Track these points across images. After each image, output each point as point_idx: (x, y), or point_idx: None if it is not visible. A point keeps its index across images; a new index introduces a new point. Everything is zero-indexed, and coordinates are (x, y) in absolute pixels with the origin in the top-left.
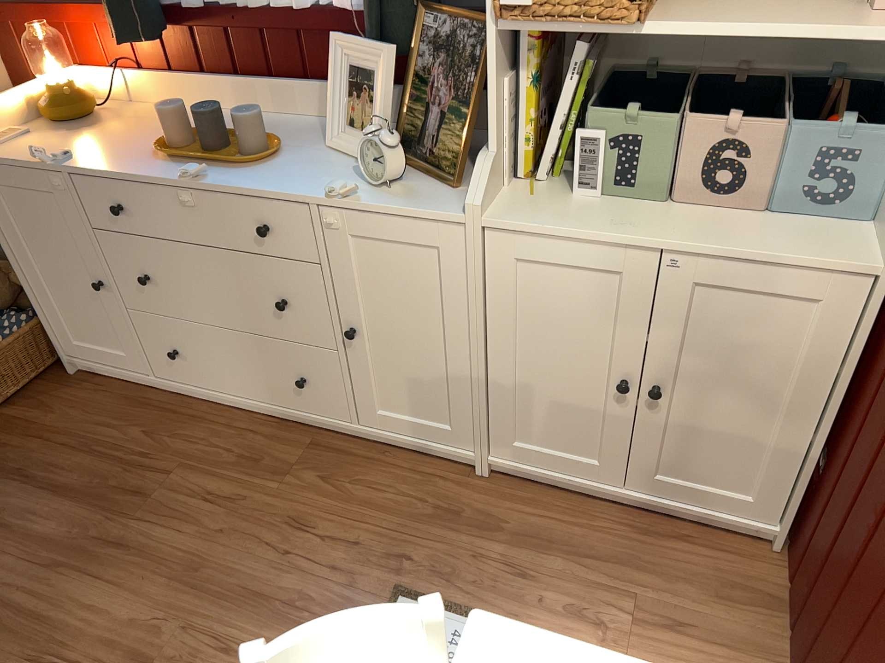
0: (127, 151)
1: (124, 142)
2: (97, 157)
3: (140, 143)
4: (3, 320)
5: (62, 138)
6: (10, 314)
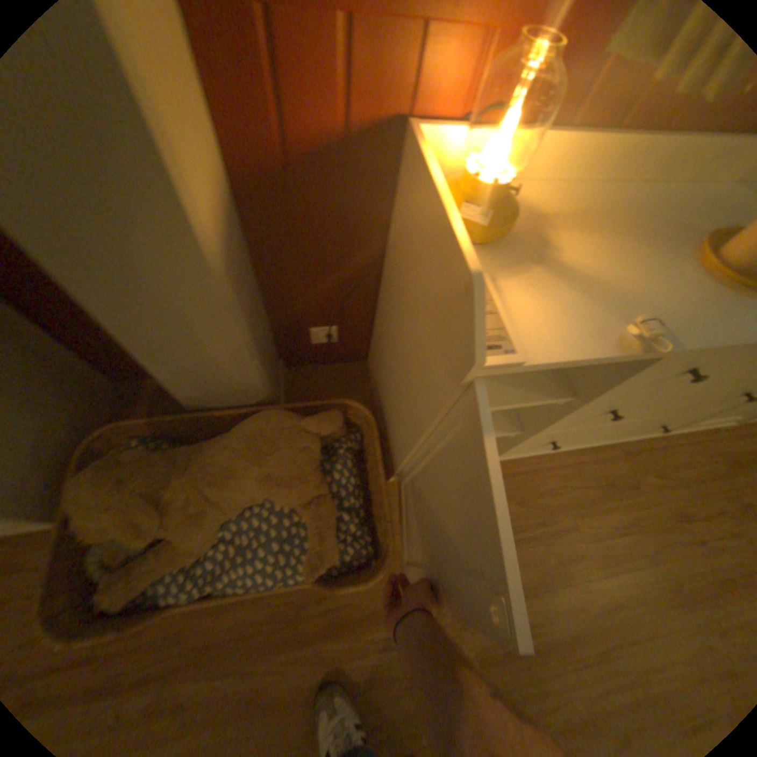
0: (688, 290)
1: (648, 272)
2: (684, 315)
3: (670, 270)
4: (337, 481)
5: (553, 280)
6: (335, 469)
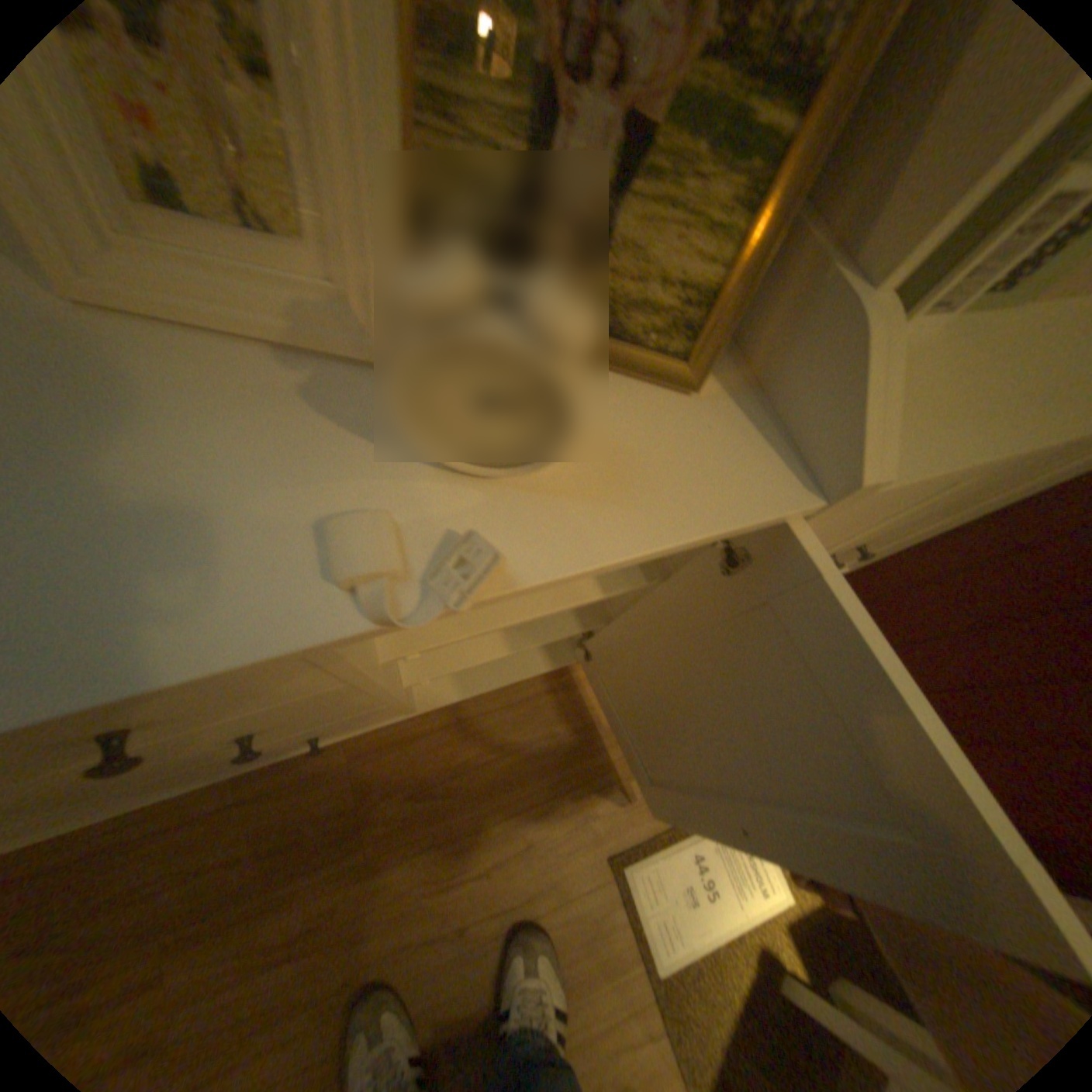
0: None
1: None
2: None
3: None
4: None
5: None
6: None
